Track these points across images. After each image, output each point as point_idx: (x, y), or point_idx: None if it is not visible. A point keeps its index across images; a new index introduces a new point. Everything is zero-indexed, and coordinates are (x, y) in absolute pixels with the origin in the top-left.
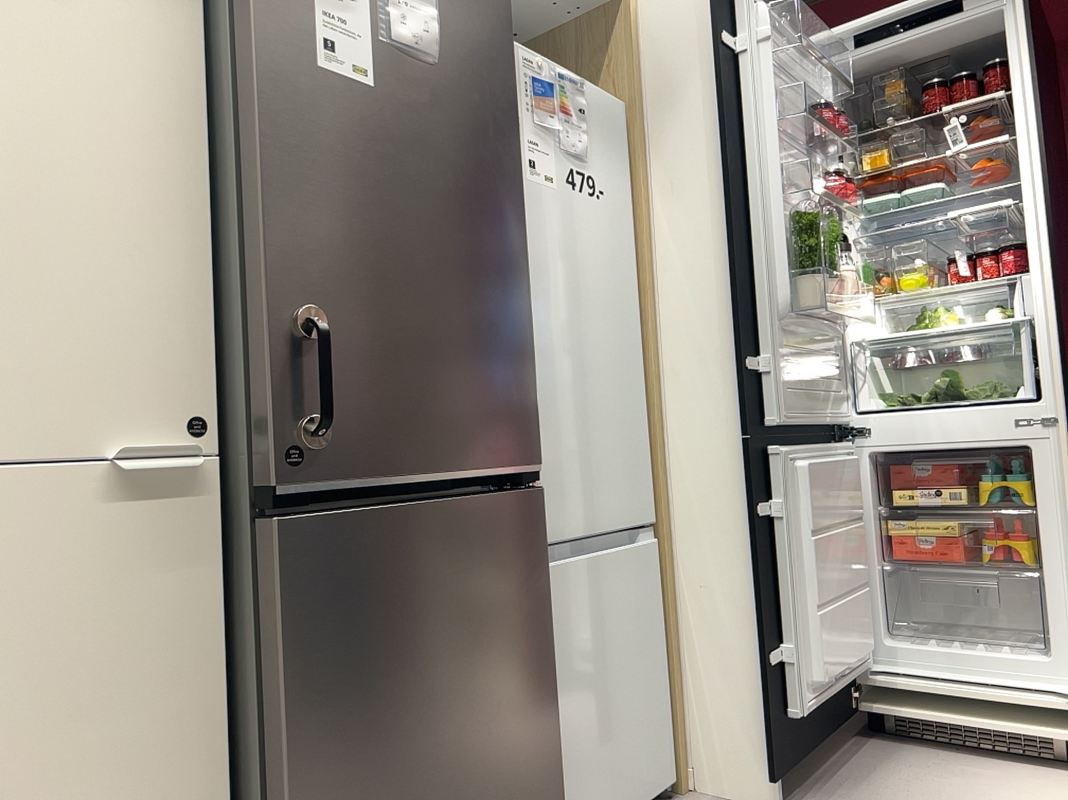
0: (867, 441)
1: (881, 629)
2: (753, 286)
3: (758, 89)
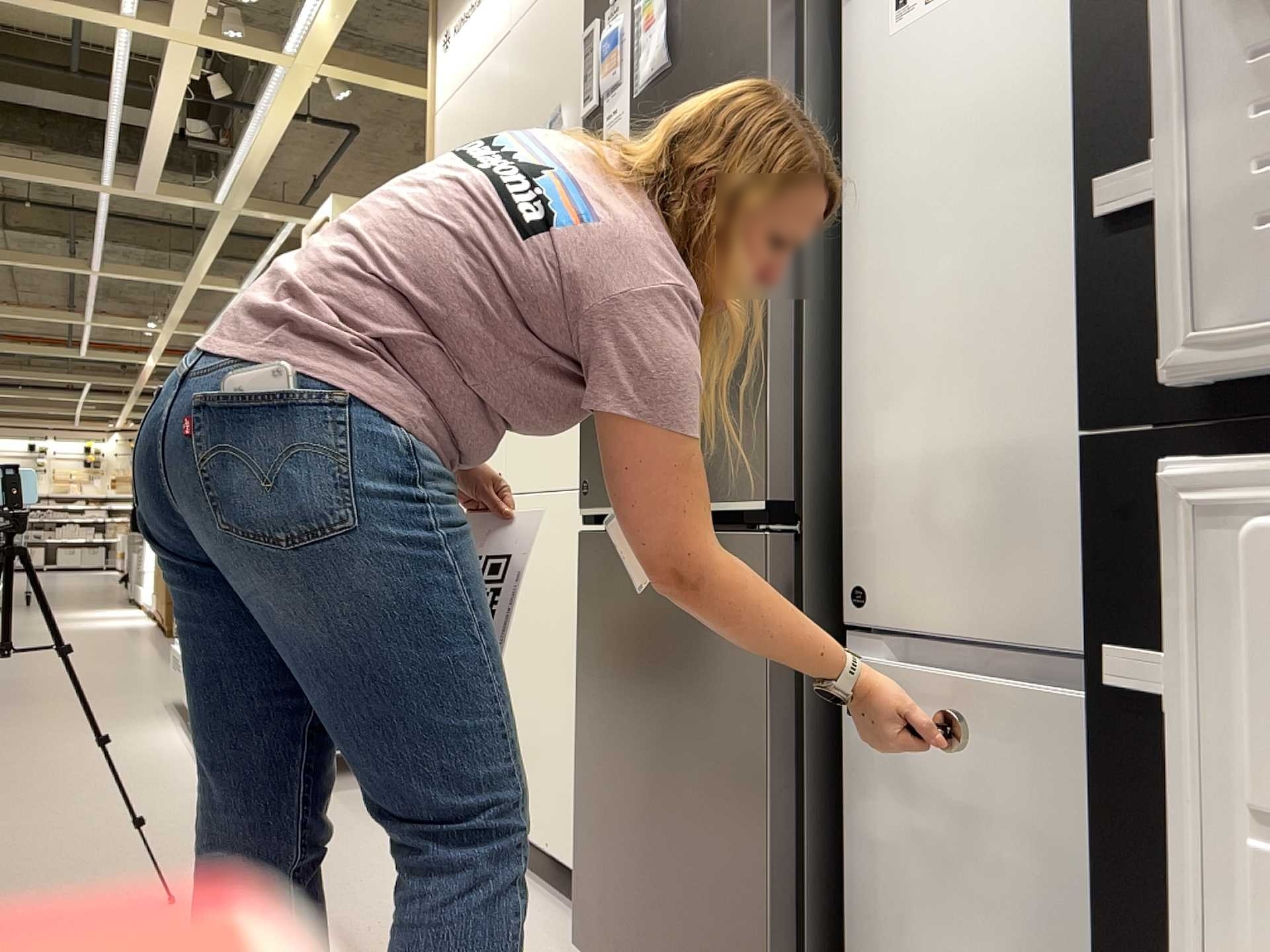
0: None
1: None
2: None
3: None
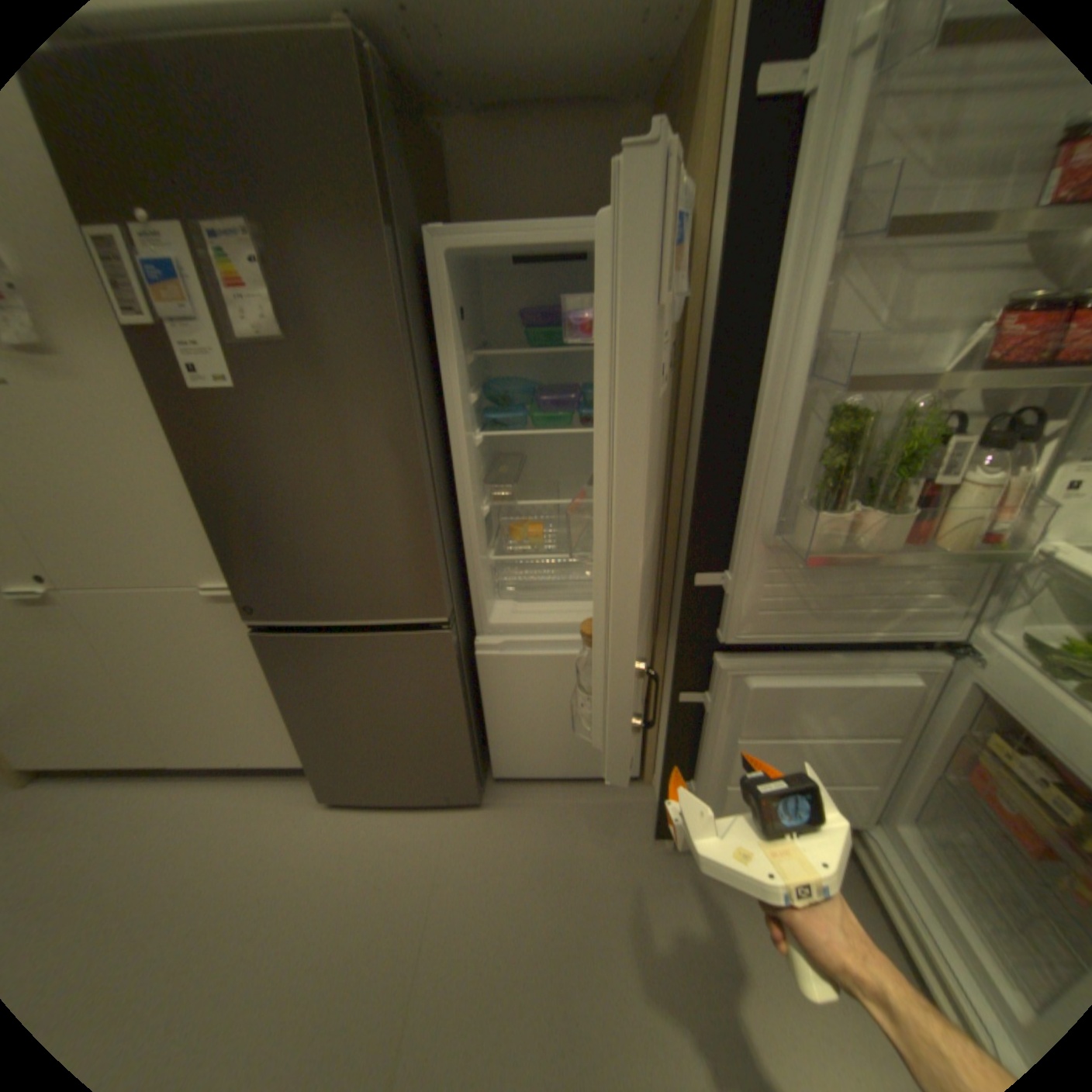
0: (975, 668)
1: (900, 815)
2: (734, 495)
3: (817, 178)
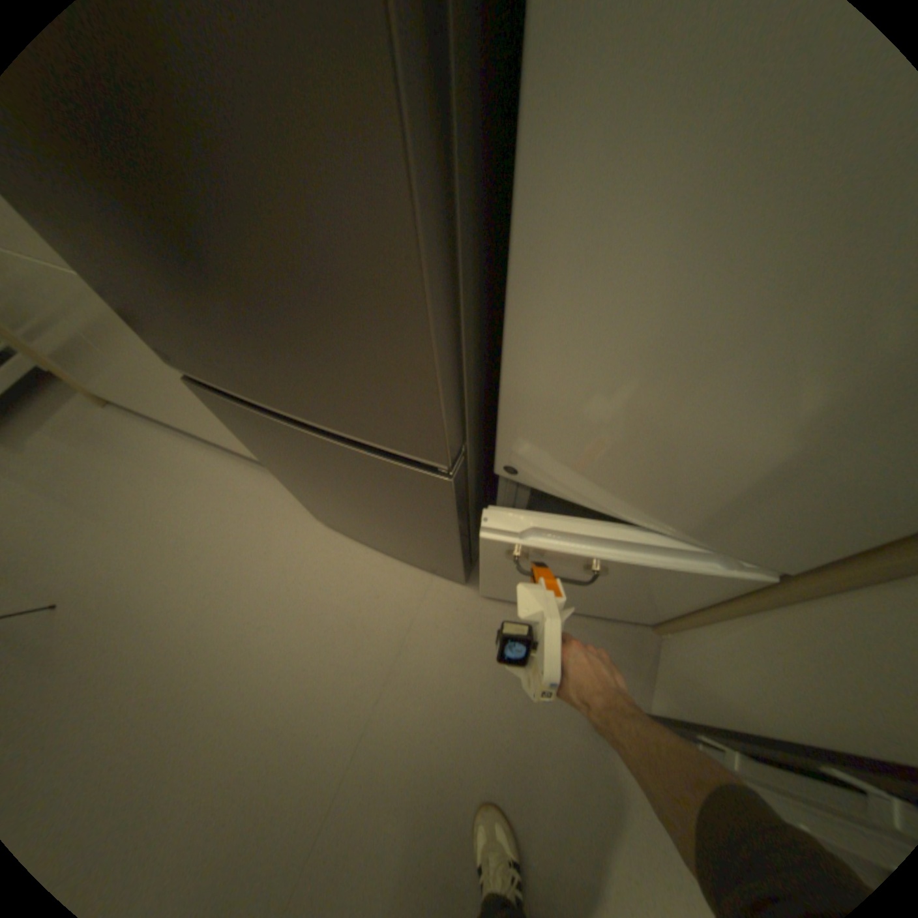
0: None
1: None
2: None
3: None
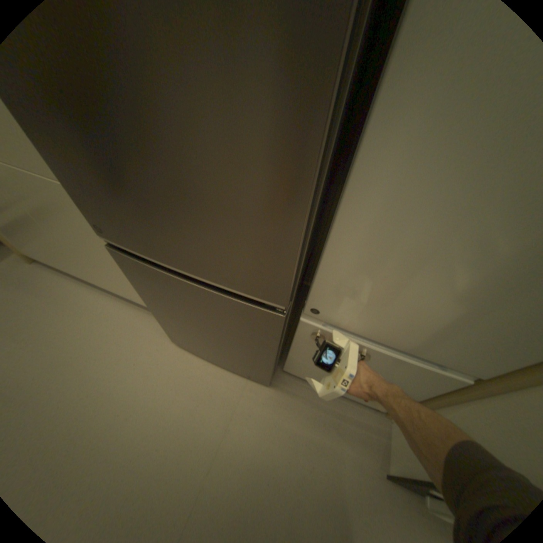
0: None
1: None
2: None
3: None
